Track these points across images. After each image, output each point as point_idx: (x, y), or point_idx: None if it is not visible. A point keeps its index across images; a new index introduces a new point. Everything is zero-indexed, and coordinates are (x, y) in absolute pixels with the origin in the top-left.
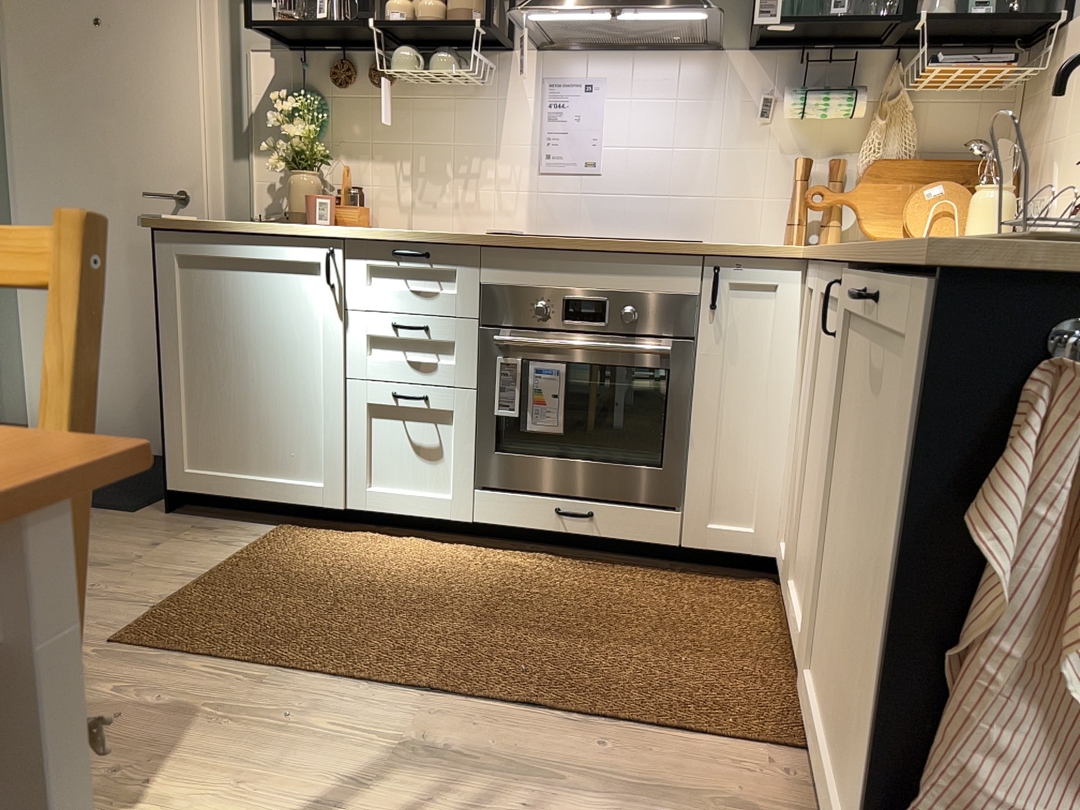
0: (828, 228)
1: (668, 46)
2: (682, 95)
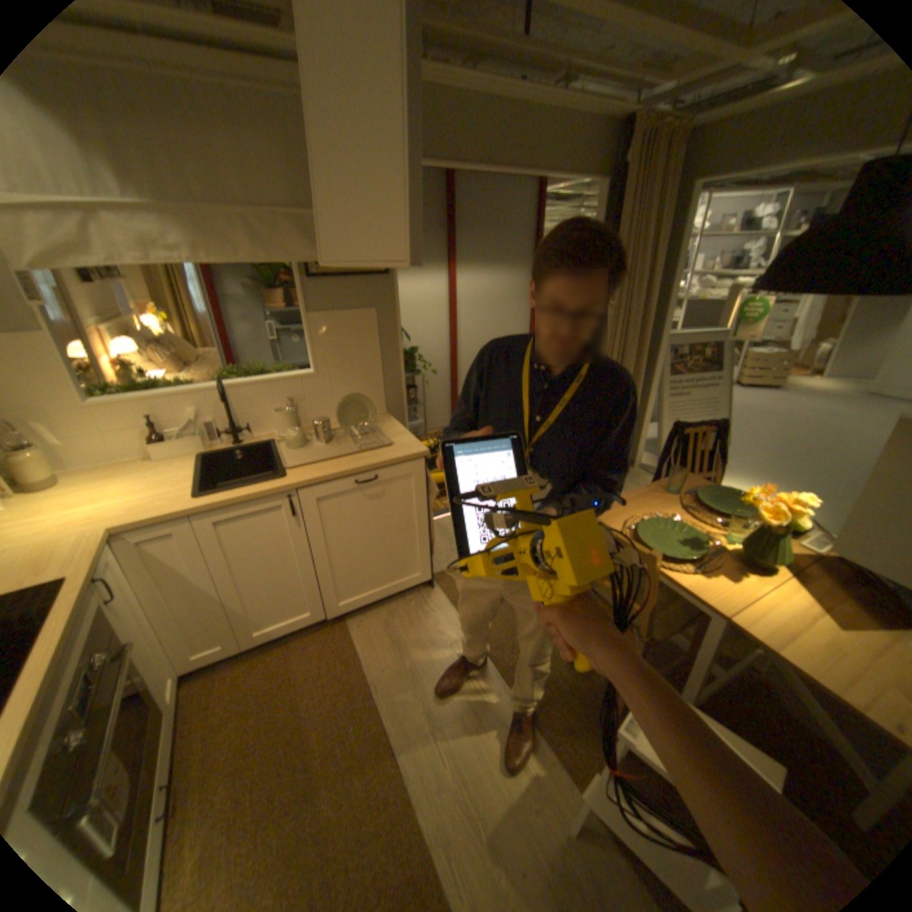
0: None
1: None
2: None
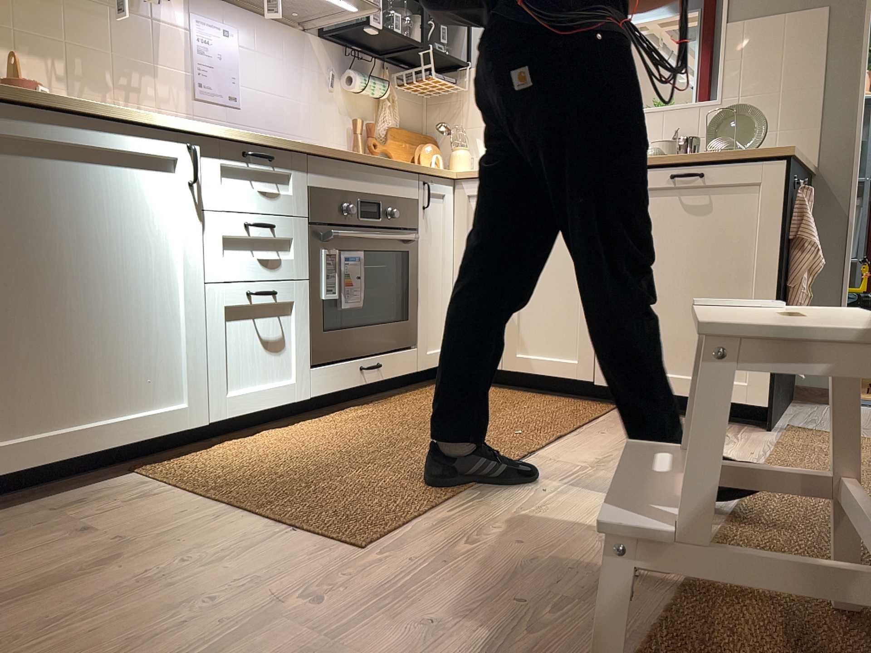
0: None
1: (278, 21)
2: (288, 60)
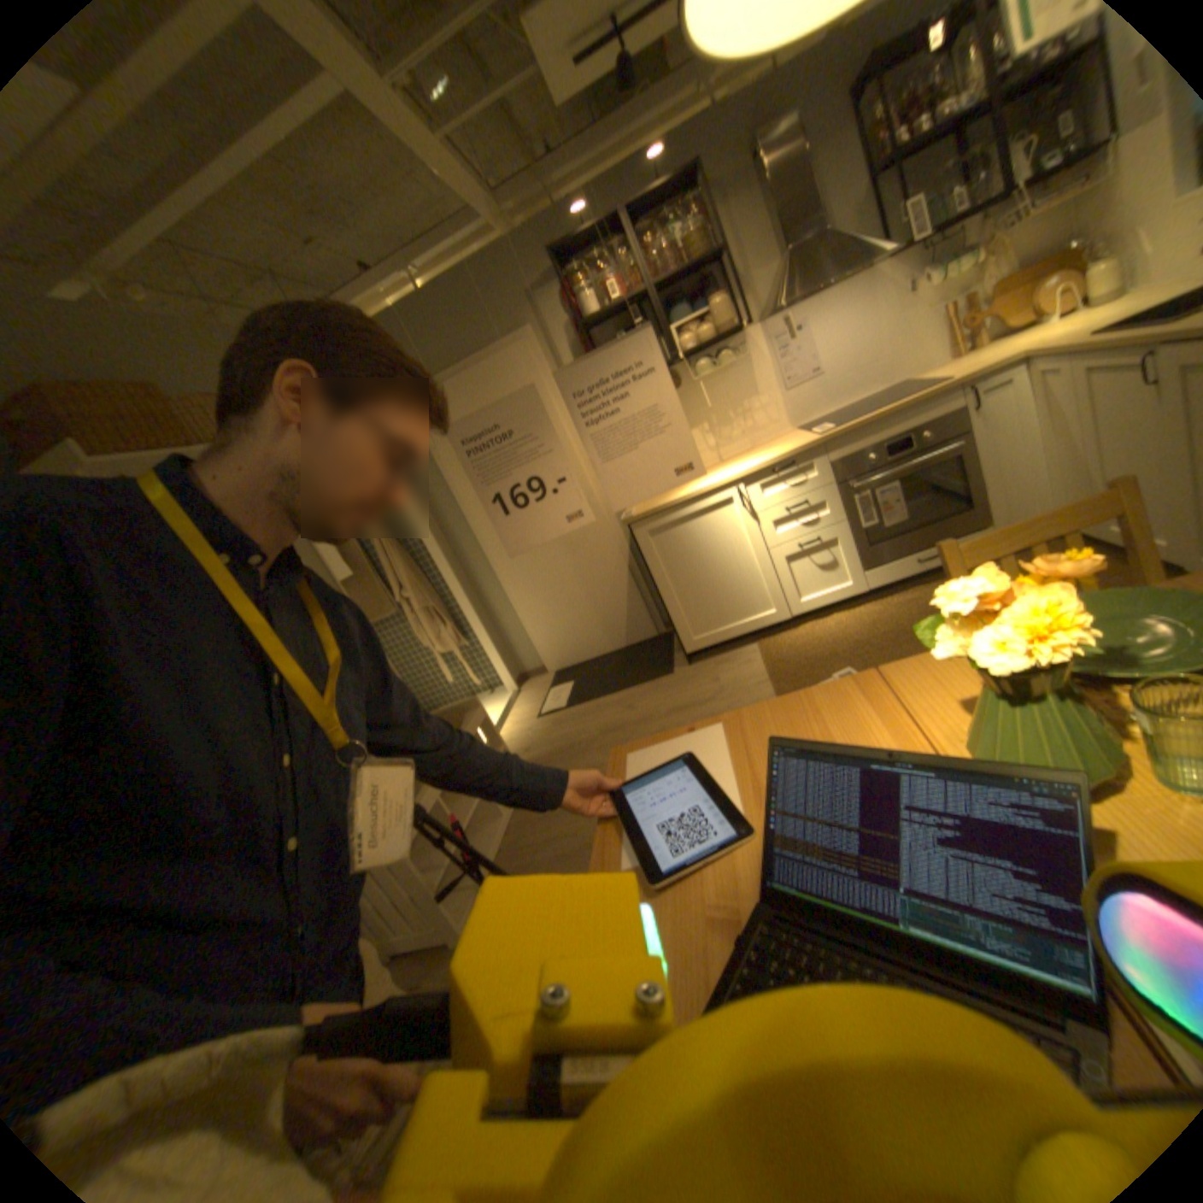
0: (977, 334)
1: (841, 277)
2: (858, 301)
